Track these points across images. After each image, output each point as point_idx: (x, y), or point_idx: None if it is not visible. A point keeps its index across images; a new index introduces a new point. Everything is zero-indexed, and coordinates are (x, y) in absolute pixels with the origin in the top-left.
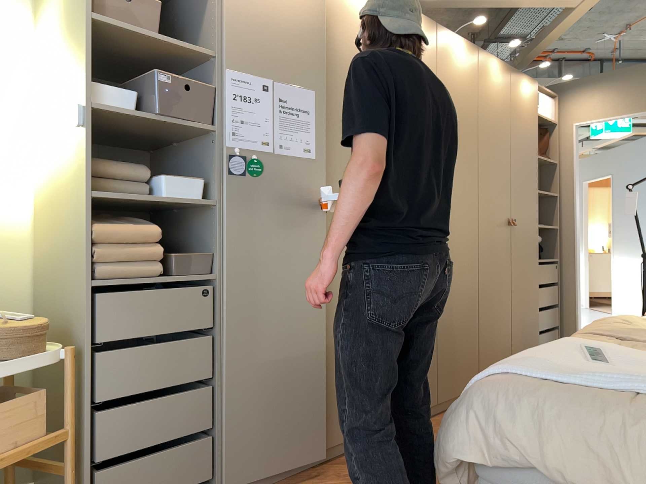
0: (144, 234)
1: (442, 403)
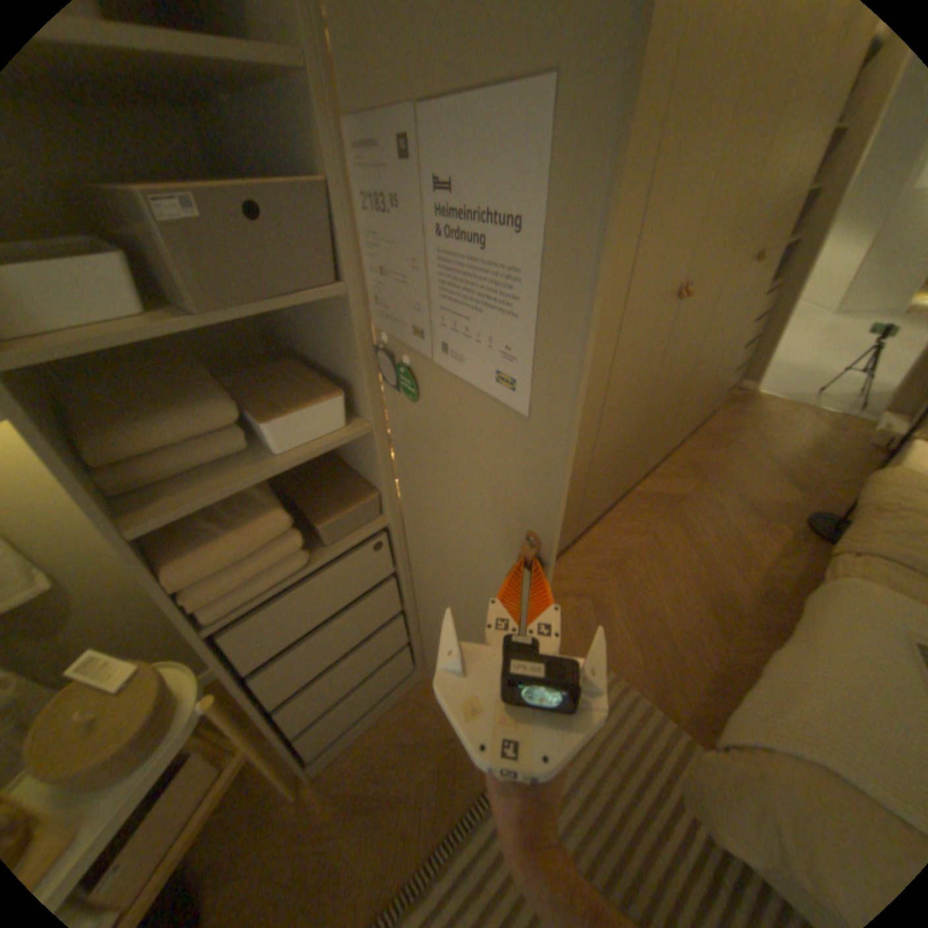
0: (264, 535)
1: (626, 489)
